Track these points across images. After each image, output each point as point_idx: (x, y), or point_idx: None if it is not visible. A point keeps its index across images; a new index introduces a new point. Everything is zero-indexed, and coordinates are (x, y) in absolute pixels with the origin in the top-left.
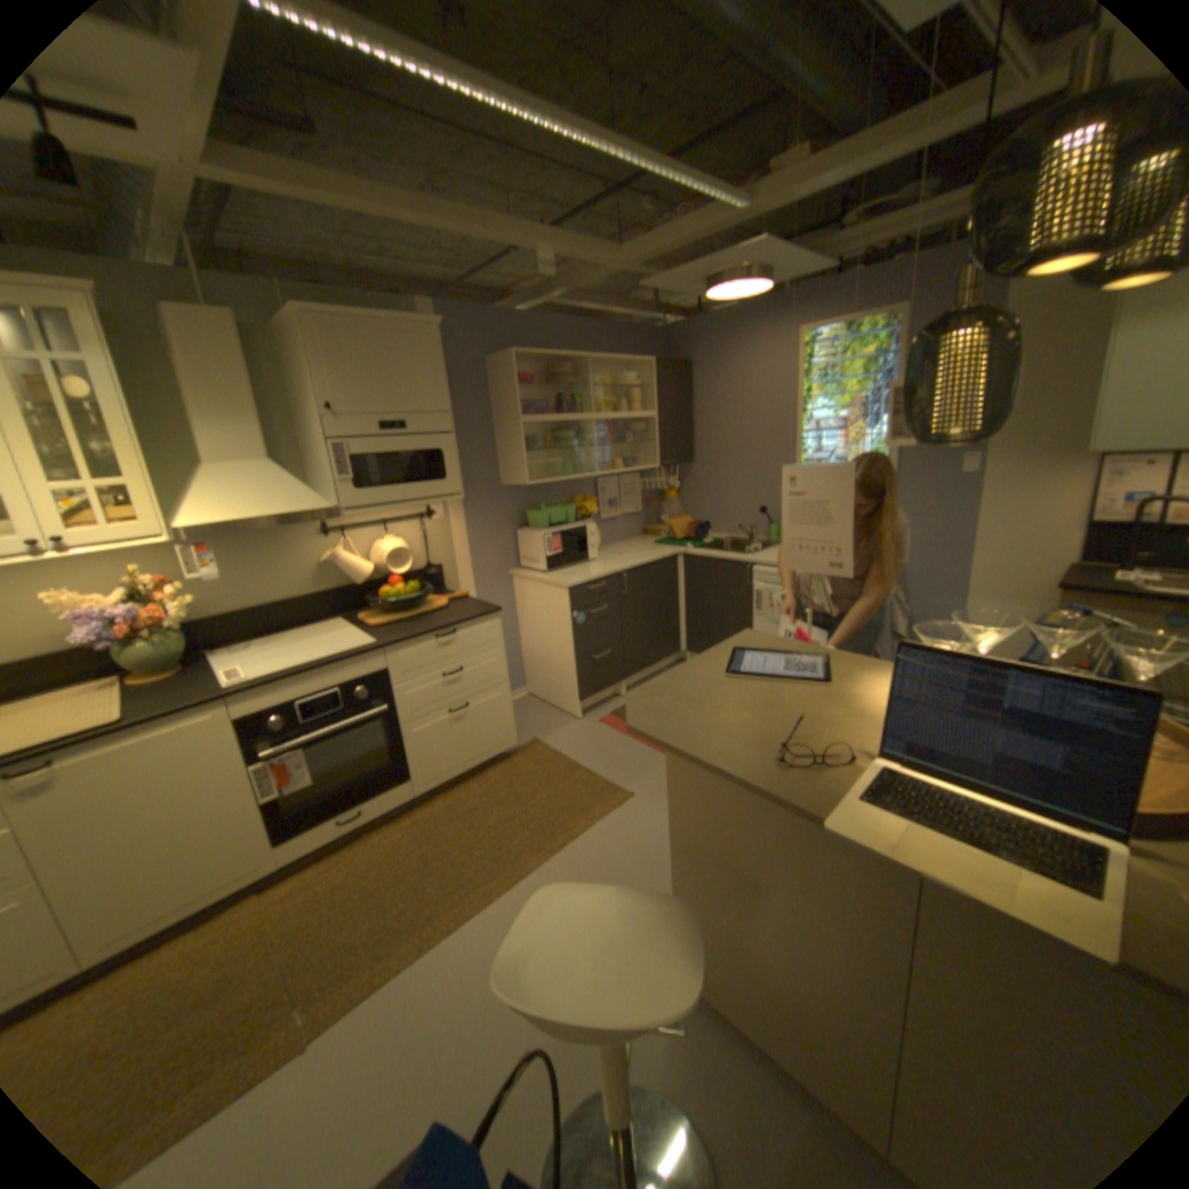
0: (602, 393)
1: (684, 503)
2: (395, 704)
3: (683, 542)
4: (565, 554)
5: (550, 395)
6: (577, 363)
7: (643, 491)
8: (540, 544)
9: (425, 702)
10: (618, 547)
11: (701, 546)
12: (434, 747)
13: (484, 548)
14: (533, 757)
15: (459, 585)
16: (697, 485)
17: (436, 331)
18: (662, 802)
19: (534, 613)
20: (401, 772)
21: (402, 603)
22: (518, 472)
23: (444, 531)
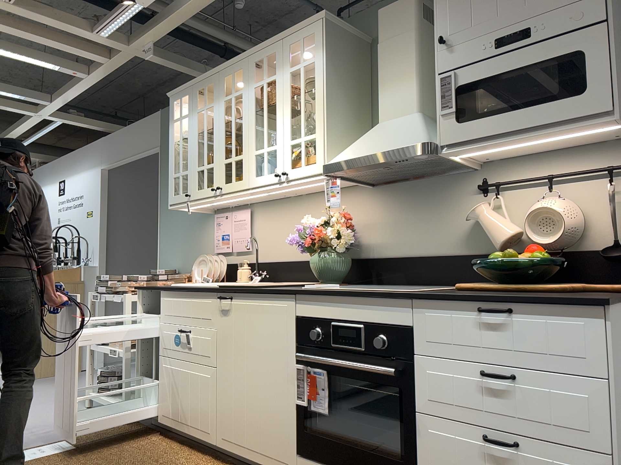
0: None
1: None
2: (416, 375)
3: None
4: None
5: None
6: None
7: None
8: None
9: (452, 396)
10: None
11: None
12: None
13: None
14: None
15: None
16: None
17: None
18: None
19: None
20: None
21: (512, 270)
22: None
23: None
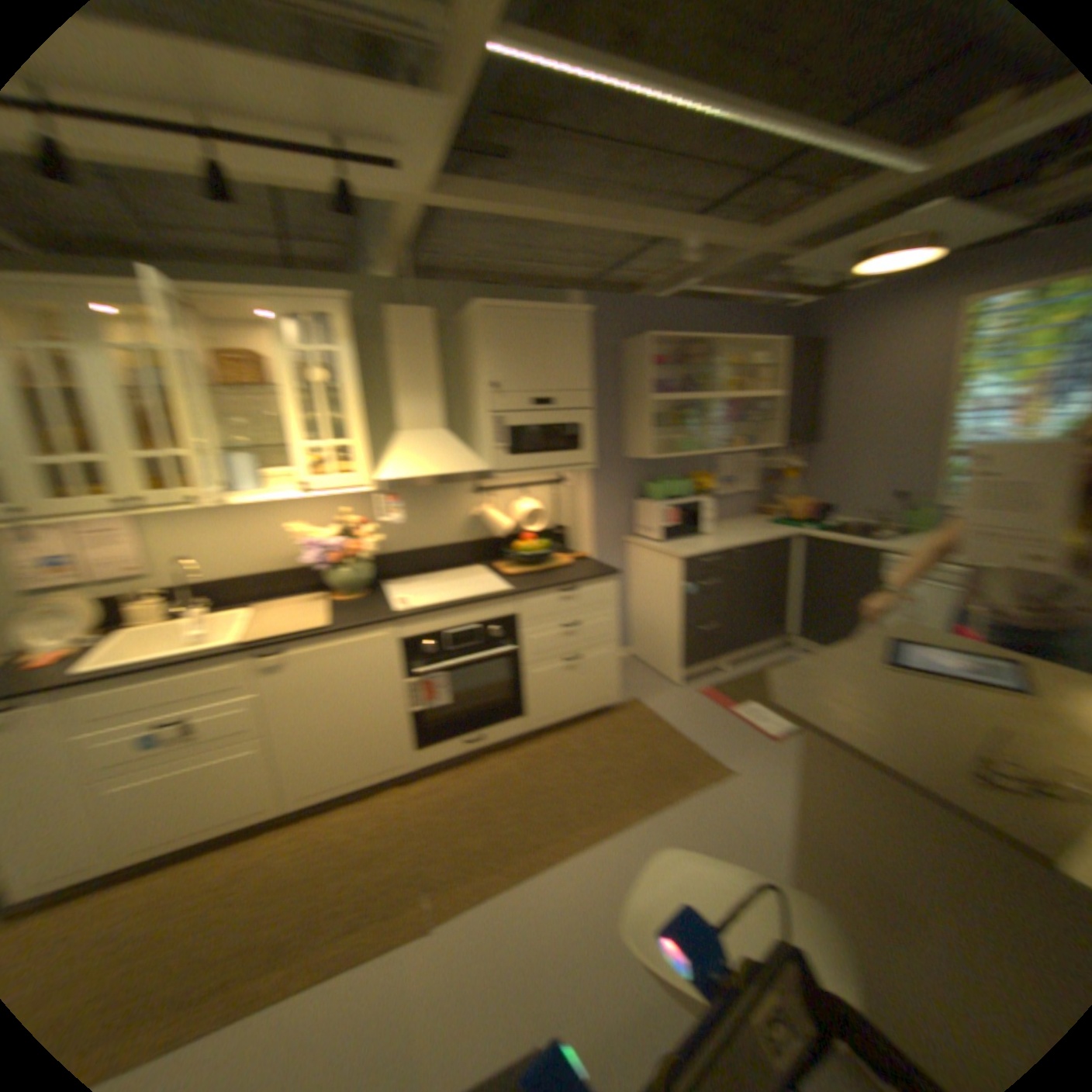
0: (725, 372)
1: (800, 482)
2: (516, 644)
3: (797, 522)
4: (675, 525)
5: (674, 374)
6: (704, 344)
7: (757, 468)
8: (652, 513)
9: (541, 647)
10: (727, 522)
11: (819, 527)
12: (543, 689)
13: (600, 513)
14: (629, 714)
15: (574, 546)
16: (818, 464)
17: (581, 318)
18: (763, 785)
19: (640, 578)
20: (514, 706)
21: (528, 556)
22: (638, 445)
23: (567, 496)
